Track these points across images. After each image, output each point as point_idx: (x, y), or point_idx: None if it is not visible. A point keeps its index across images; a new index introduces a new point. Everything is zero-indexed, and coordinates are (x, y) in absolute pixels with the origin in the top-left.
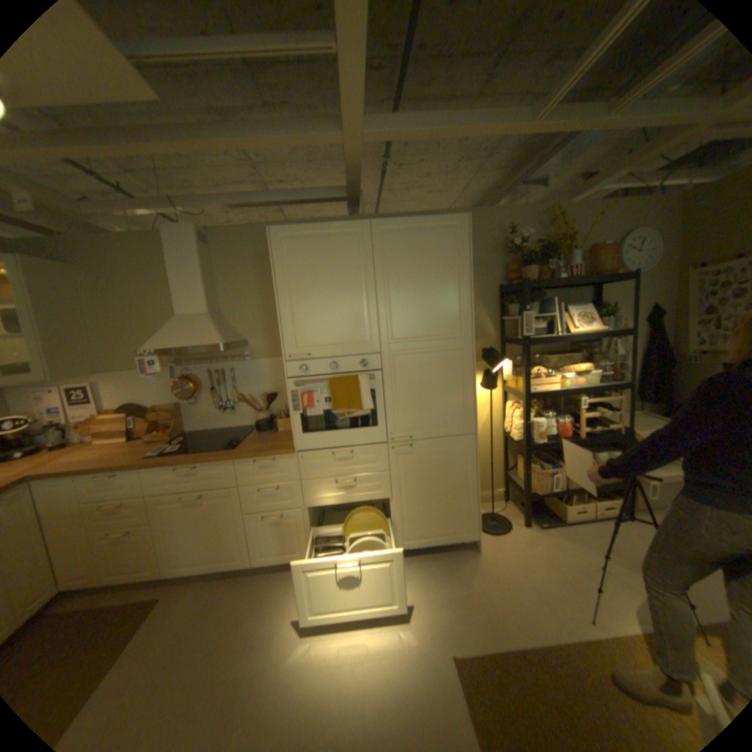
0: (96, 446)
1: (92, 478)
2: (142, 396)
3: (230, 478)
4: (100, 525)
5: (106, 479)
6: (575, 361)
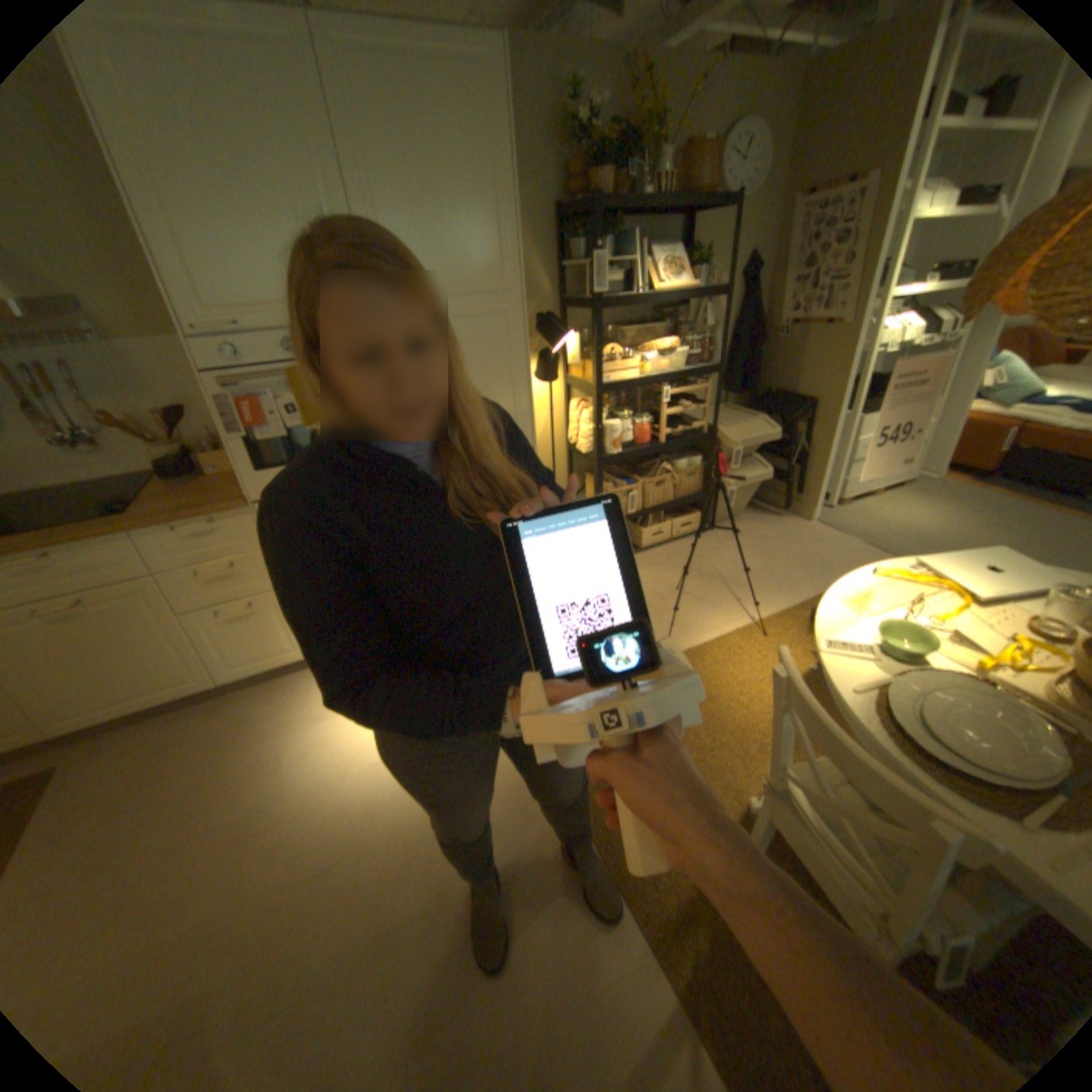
0: None
1: None
2: None
3: (130, 562)
4: None
5: None
6: (657, 336)
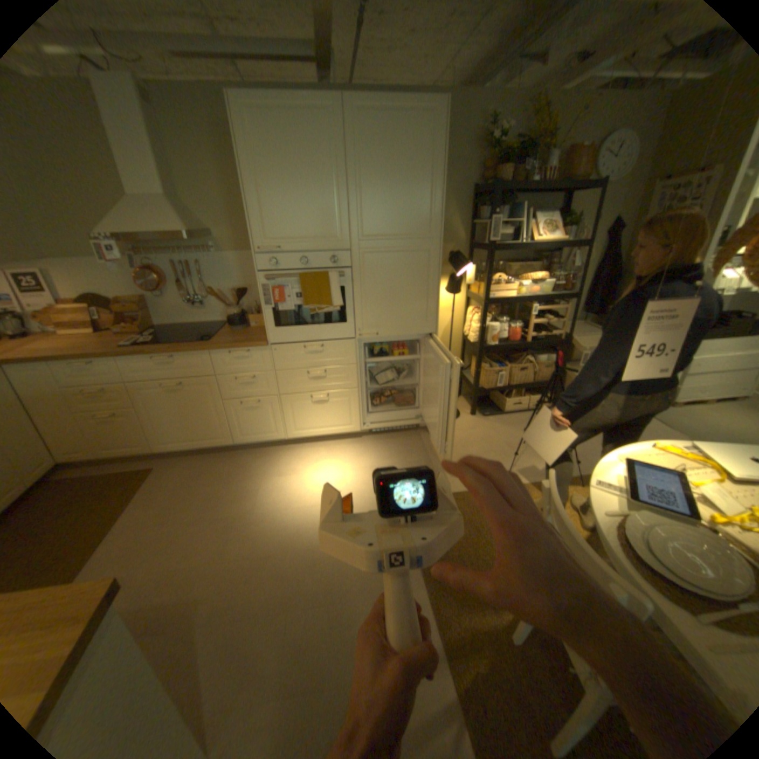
0: (61, 335)
1: (68, 363)
2: (101, 285)
3: (207, 366)
4: (85, 407)
5: (83, 364)
6: (534, 270)
